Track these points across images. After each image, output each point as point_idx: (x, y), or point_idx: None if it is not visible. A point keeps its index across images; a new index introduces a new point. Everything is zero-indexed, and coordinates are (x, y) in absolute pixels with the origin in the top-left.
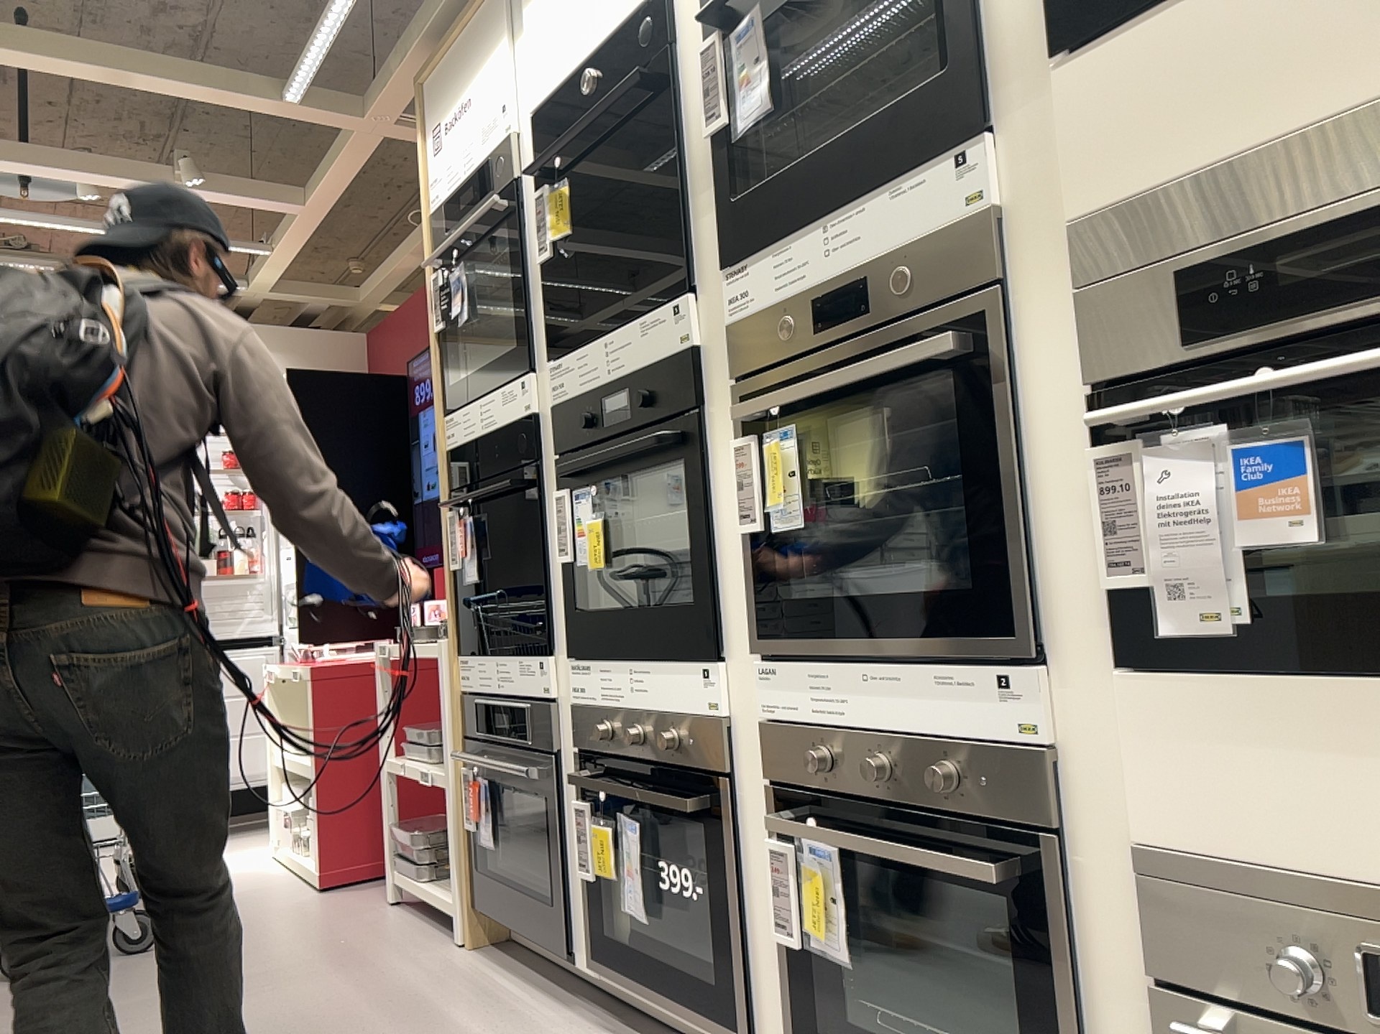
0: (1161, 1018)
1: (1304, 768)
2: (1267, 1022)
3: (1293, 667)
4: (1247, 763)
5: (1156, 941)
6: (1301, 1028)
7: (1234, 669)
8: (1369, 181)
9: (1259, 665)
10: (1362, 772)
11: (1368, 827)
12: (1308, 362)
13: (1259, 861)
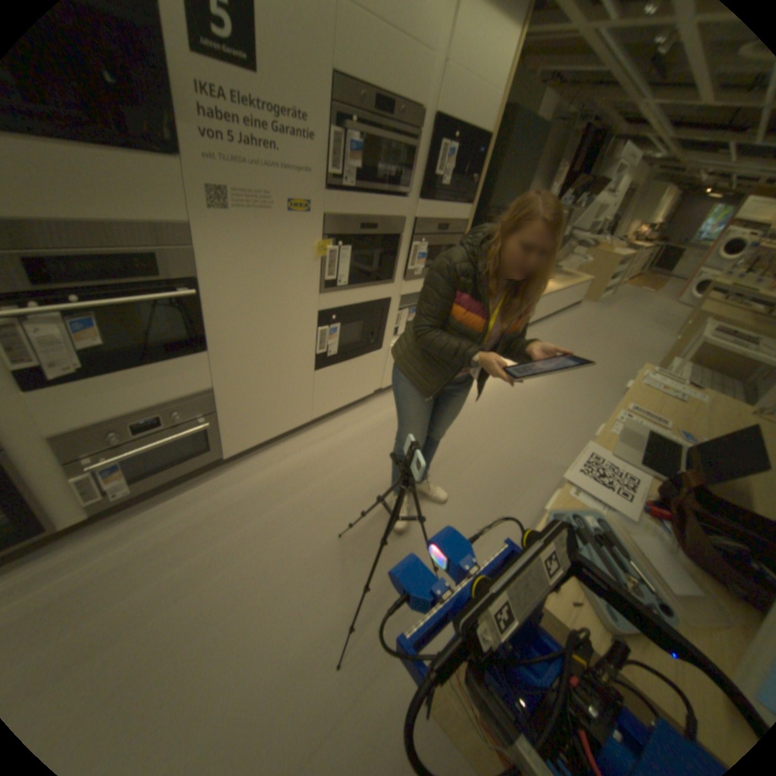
0: (66, 471)
1: (103, 396)
2: (98, 452)
3: (95, 374)
4: (85, 400)
5: (60, 455)
6: (109, 448)
7: (75, 379)
8: (101, 244)
9: (83, 376)
10: (120, 391)
11: (123, 401)
12: (87, 294)
13: (93, 421)
